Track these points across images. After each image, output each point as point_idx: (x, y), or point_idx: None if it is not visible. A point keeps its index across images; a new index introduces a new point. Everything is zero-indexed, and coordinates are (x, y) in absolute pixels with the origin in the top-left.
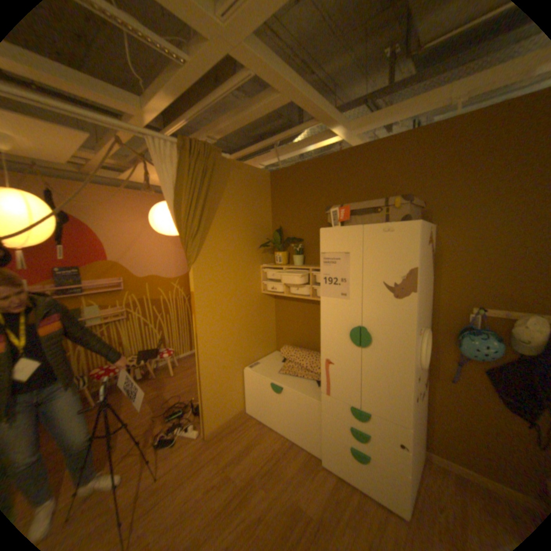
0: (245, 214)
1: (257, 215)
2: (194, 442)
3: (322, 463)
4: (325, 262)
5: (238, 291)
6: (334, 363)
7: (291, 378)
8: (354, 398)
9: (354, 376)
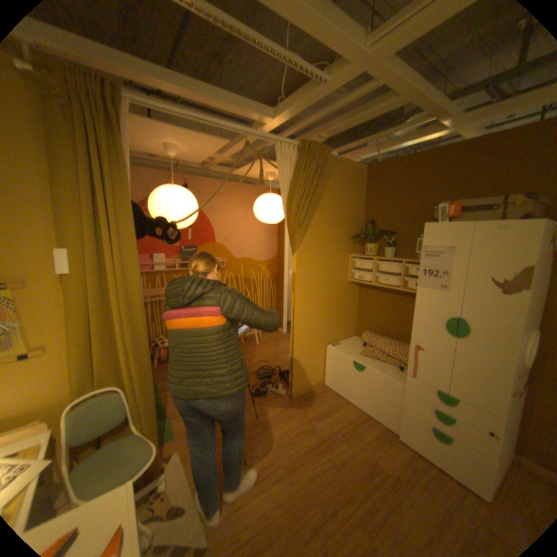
0: (341, 206)
1: (352, 208)
2: (282, 398)
3: (400, 438)
4: (426, 255)
5: (329, 277)
6: (425, 349)
7: (372, 360)
8: (443, 383)
9: (446, 364)
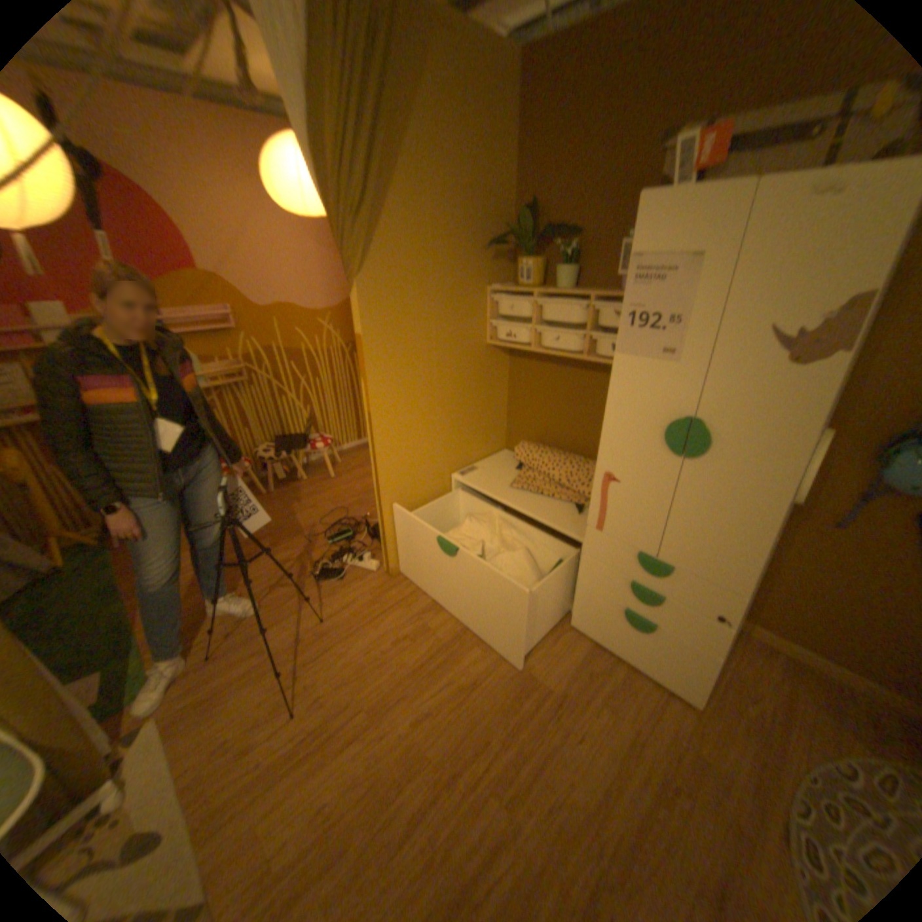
0: (461, 164)
1: (487, 169)
2: (373, 575)
3: (571, 622)
4: (639, 278)
5: (443, 339)
6: (621, 480)
7: (531, 496)
8: (649, 540)
9: (657, 506)
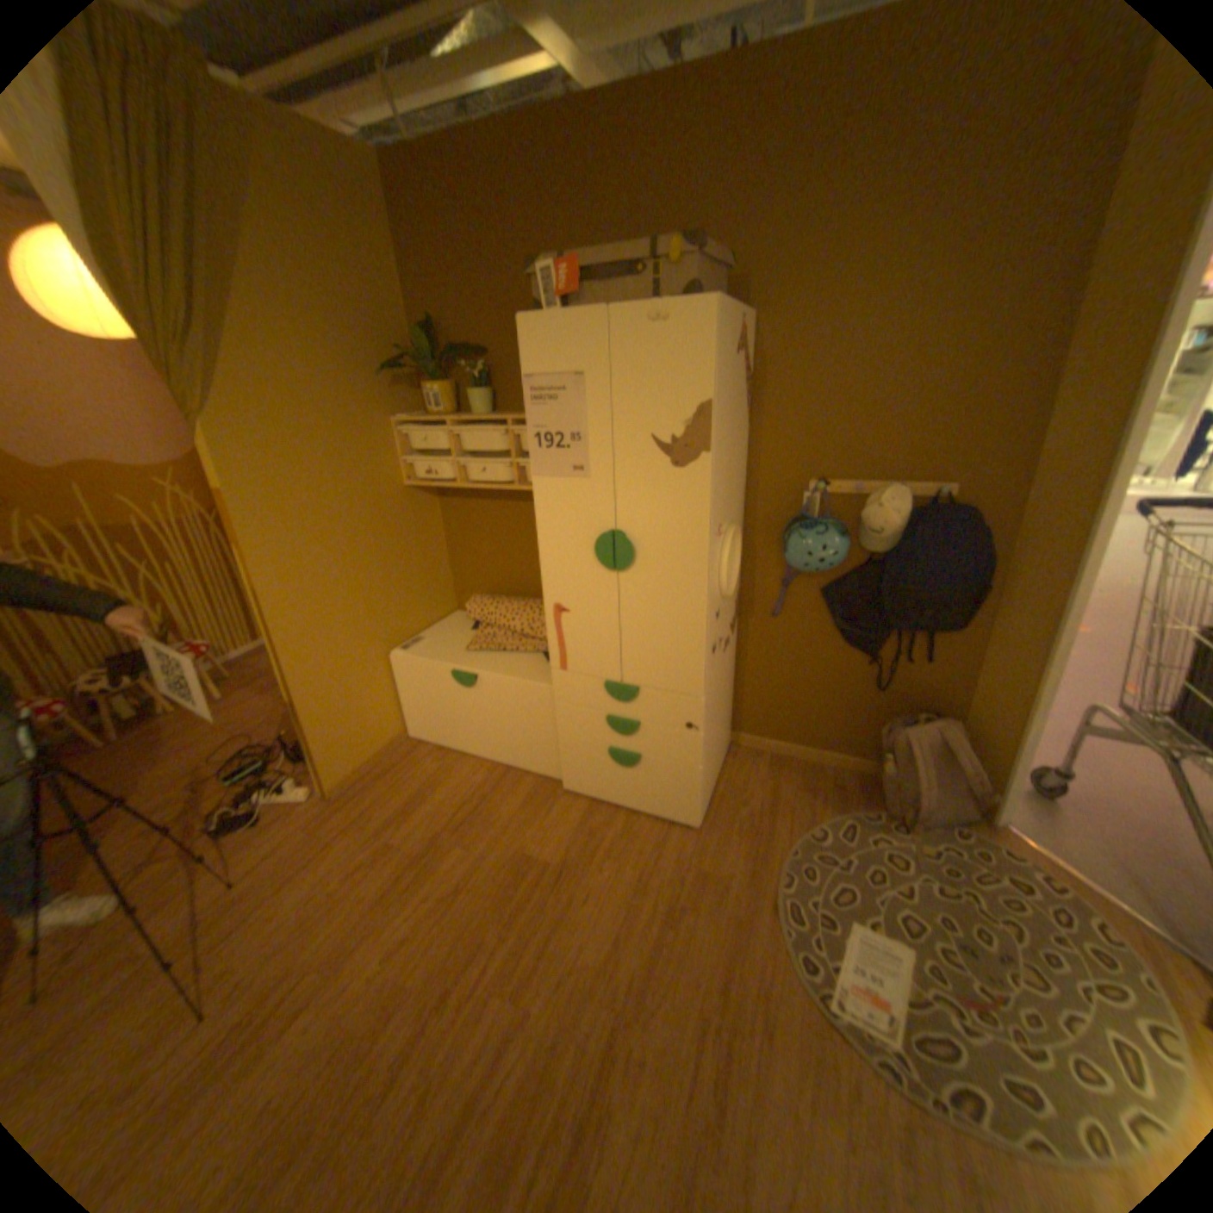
0: (324, 277)
1: (361, 283)
2: (302, 808)
3: (563, 786)
4: (535, 399)
5: (343, 485)
6: (571, 610)
7: (492, 656)
8: (610, 666)
9: (608, 628)
